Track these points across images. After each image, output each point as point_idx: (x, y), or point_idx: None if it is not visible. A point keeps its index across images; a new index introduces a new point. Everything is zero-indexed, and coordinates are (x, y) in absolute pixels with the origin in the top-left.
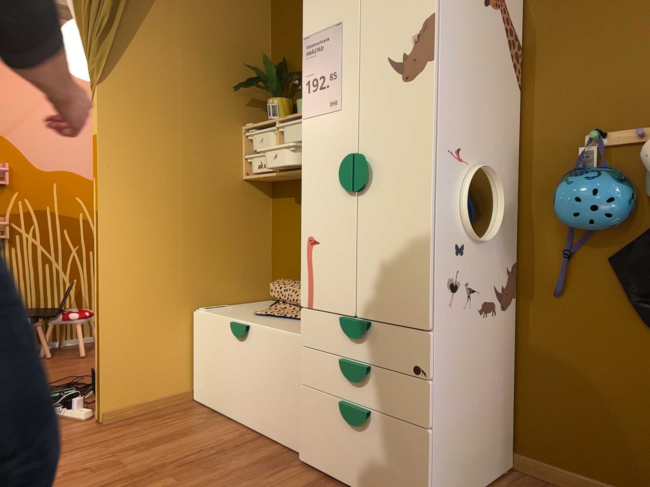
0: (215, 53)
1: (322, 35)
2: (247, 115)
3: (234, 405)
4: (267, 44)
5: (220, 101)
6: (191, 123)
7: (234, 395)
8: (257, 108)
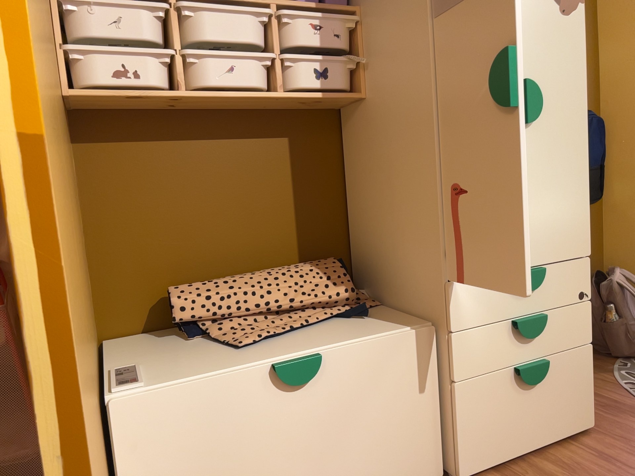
0: None
1: None
2: None
3: None
4: None
5: None
6: None
7: None
8: None
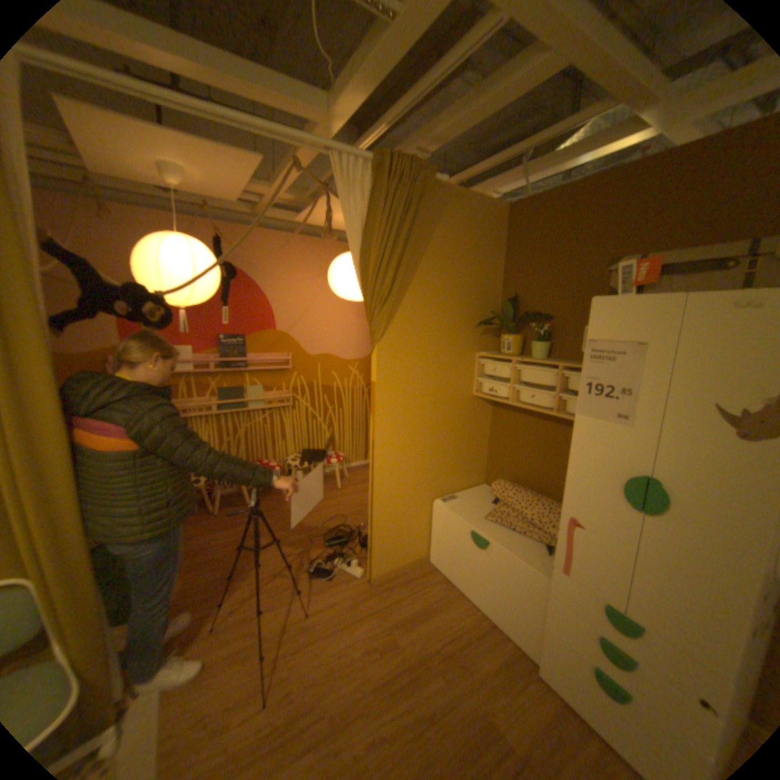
0: (460, 296)
1: (614, 345)
2: (480, 342)
3: (470, 588)
4: (499, 277)
5: (461, 335)
6: (439, 358)
7: (470, 581)
8: (487, 335)
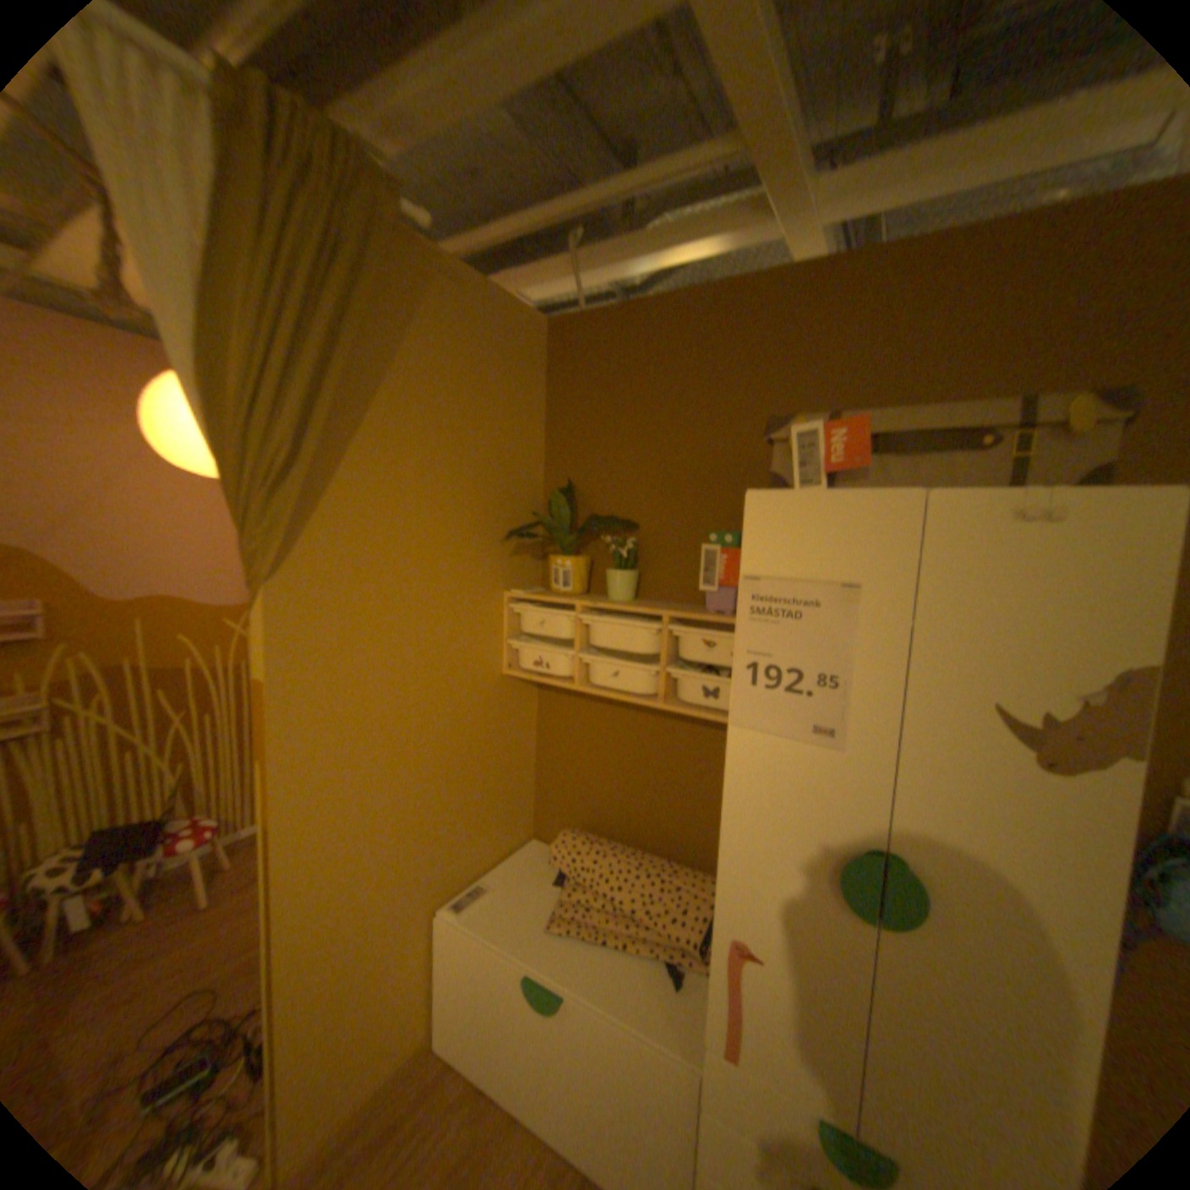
0: (469, 480)
1: (797, 588)
2: (511, 572)
3: (524, 1101)
4: (540, 451)
5: (476, 558)
6: (432, 608)
7: (525, 1086)
8: (524, 558)
